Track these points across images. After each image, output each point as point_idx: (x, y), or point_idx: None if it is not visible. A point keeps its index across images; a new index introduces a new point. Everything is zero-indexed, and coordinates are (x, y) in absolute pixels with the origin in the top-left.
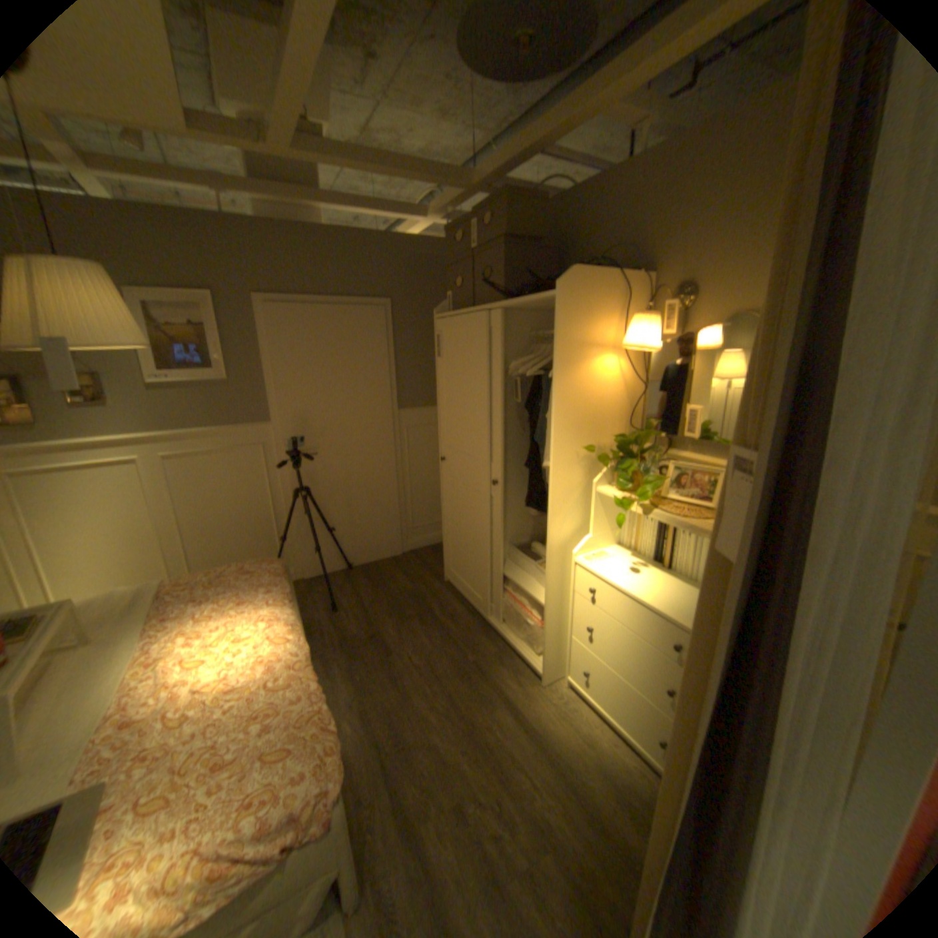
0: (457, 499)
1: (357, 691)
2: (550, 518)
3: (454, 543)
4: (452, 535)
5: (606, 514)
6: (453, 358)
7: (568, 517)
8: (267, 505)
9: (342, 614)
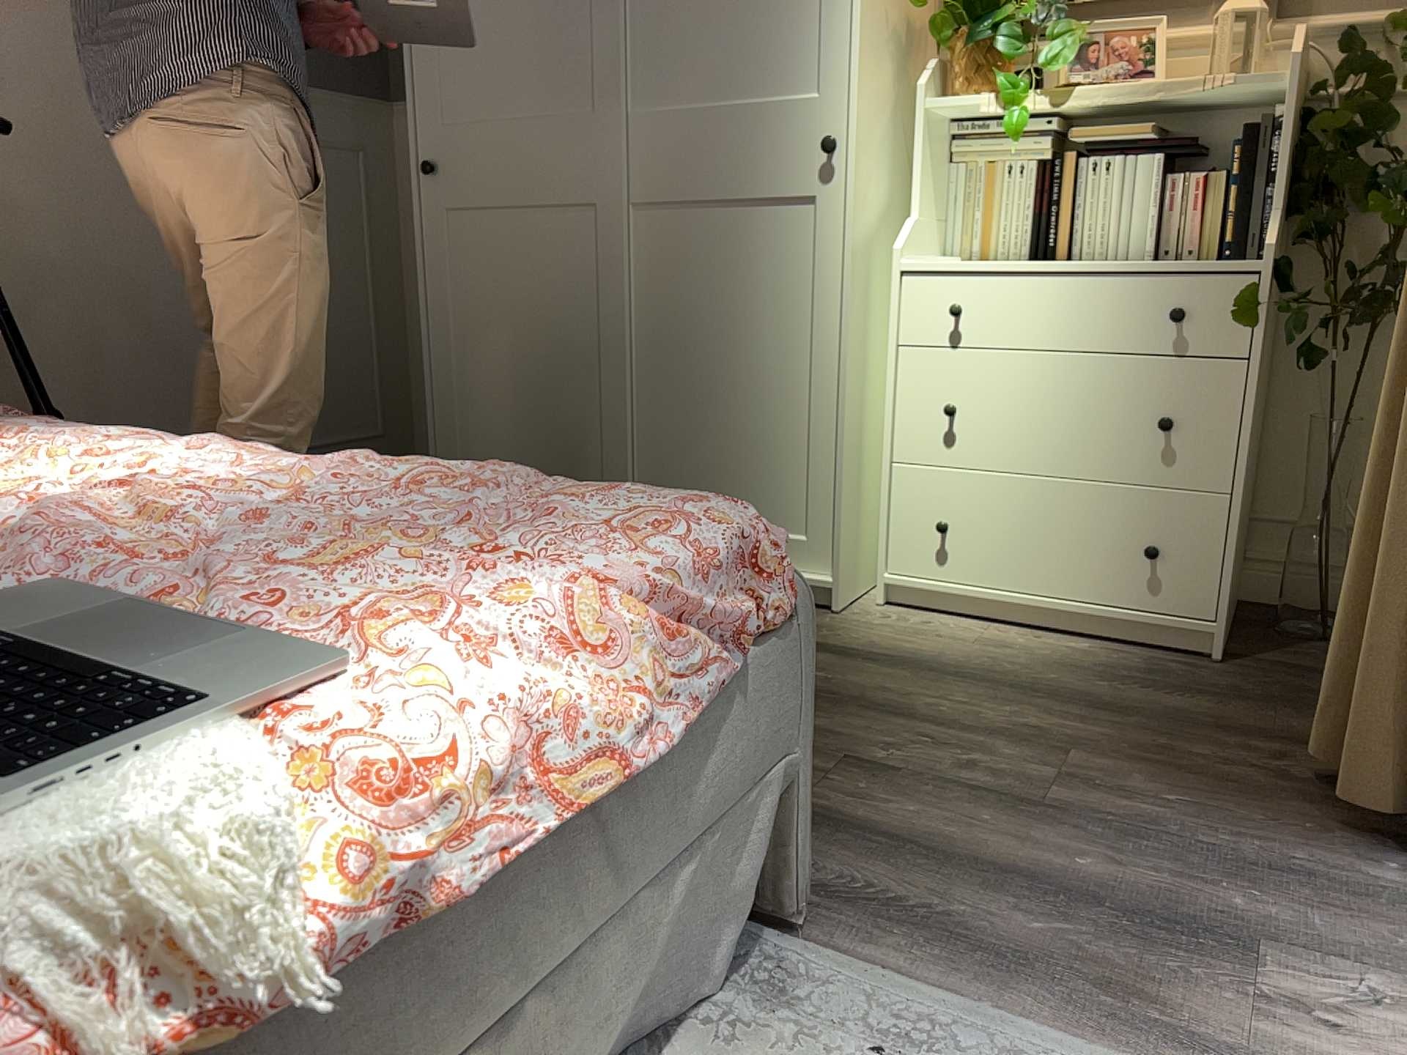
0: (490, 268)
1: None
2: (842, 170)
3: (481, 408)
4: (469, 388)
5: (932, 176)
6: None
7: (874, 172)
8: None
9: None
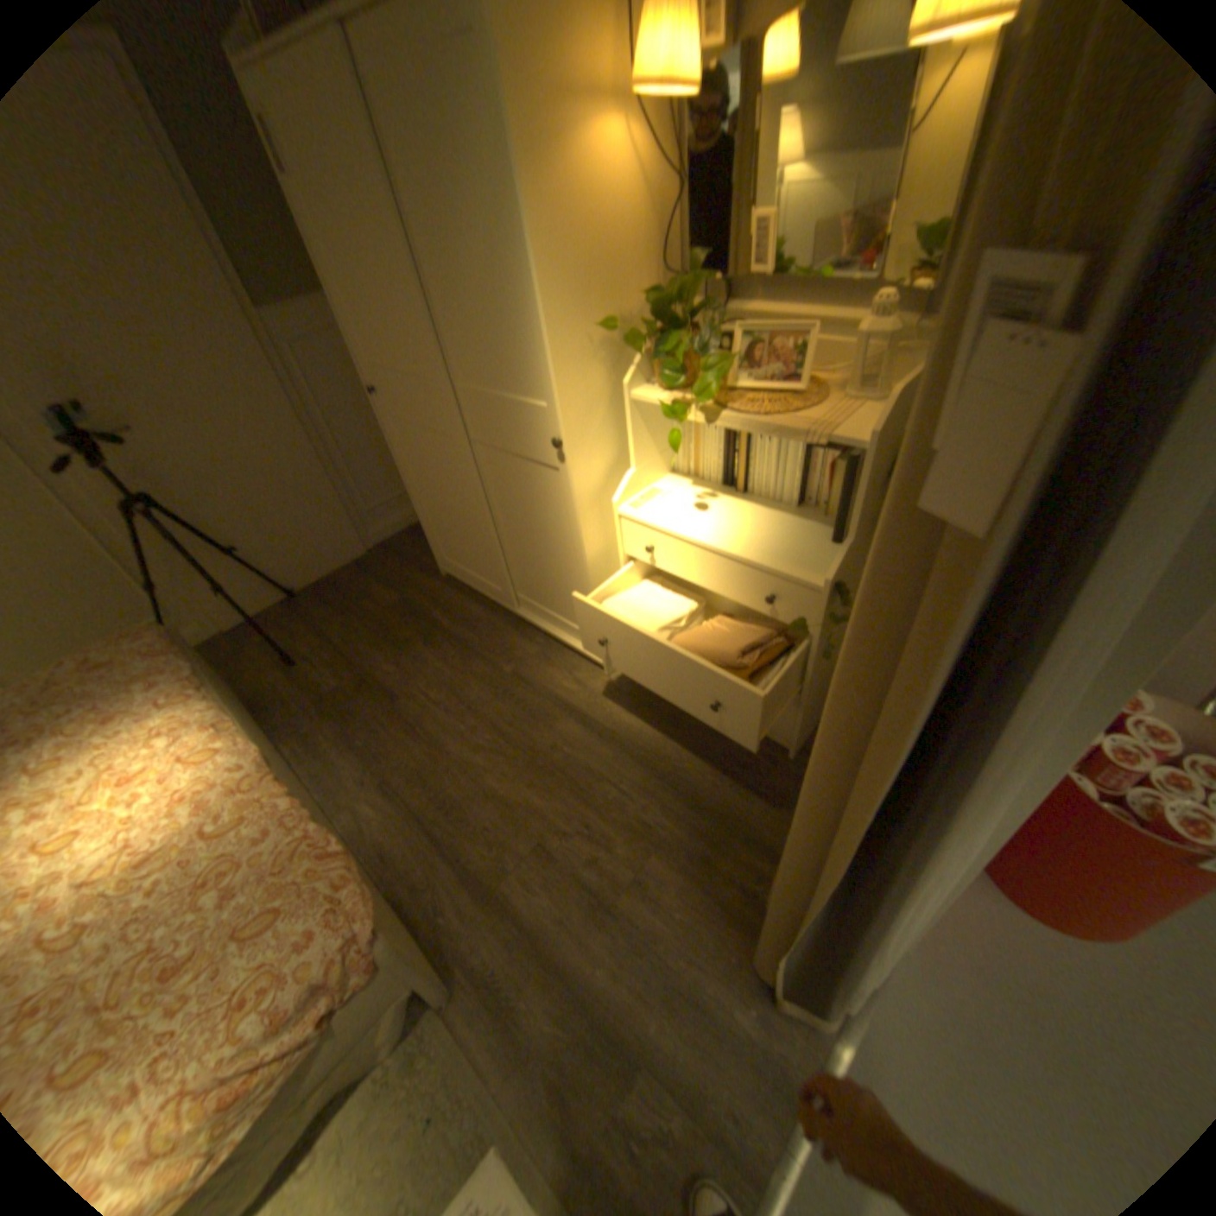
0: (419, 455)
1: (366, 761)
2: (569, 459)
3: (439, 523)
4: (431, 512)
5: (651, 433)
6: (314, 176)
7: (597, 451)
8: (87, 542)
9: (307, 667)
